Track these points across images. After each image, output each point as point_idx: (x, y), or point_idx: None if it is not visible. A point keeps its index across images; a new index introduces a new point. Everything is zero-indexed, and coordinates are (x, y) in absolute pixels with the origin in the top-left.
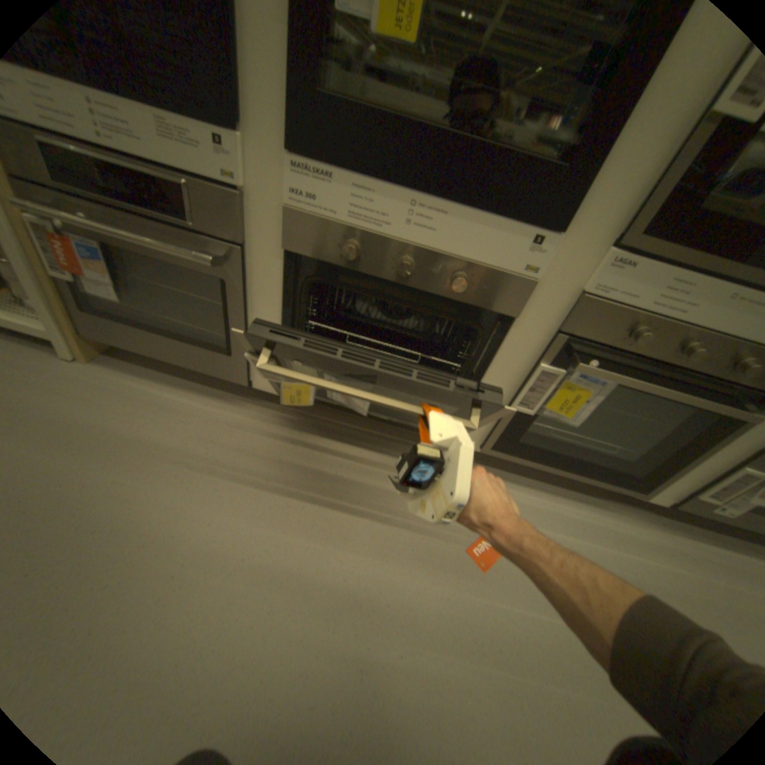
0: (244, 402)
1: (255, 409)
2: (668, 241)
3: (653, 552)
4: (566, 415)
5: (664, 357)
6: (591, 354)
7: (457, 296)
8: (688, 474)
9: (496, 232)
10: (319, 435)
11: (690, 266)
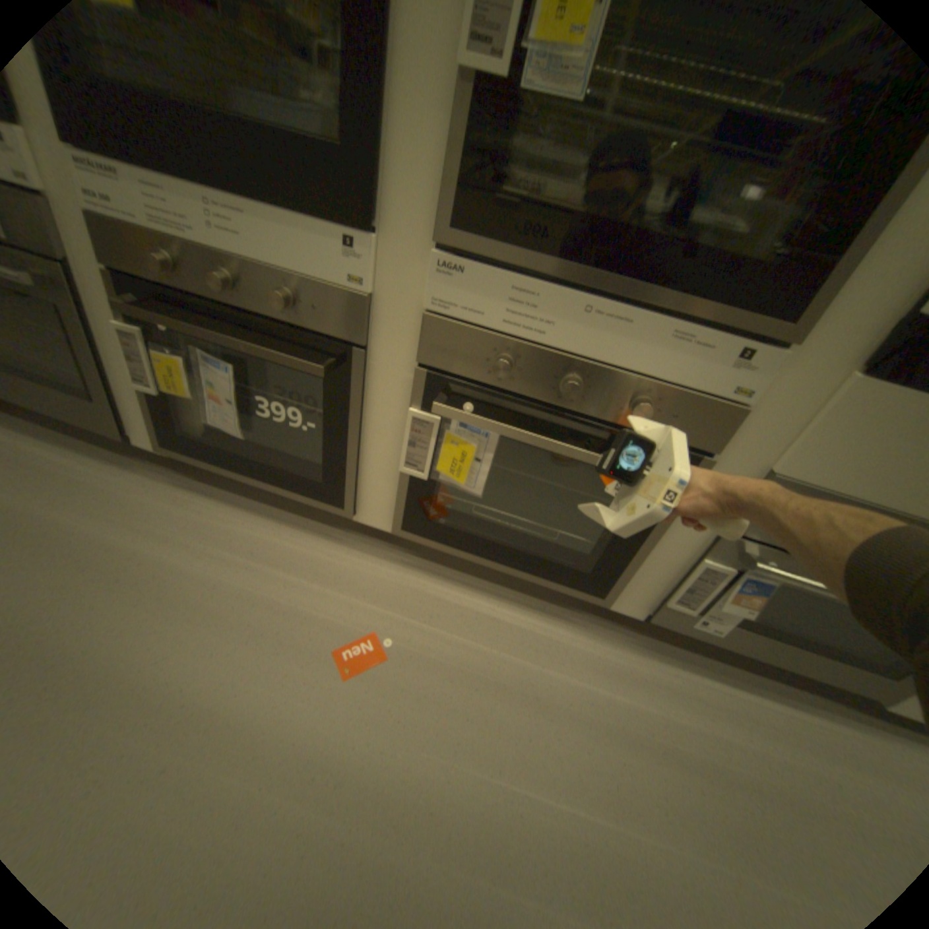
0: (132, 466)
1: (141, 474)
2: (484, 238)
3: (613, 678)
4: (465, 480)
5: (547, 397)
6: (464, 395)
7: (293, 319)
8: (648, 569)
9: (303, 236)
10: (209, 507)
11: (524, 271)
